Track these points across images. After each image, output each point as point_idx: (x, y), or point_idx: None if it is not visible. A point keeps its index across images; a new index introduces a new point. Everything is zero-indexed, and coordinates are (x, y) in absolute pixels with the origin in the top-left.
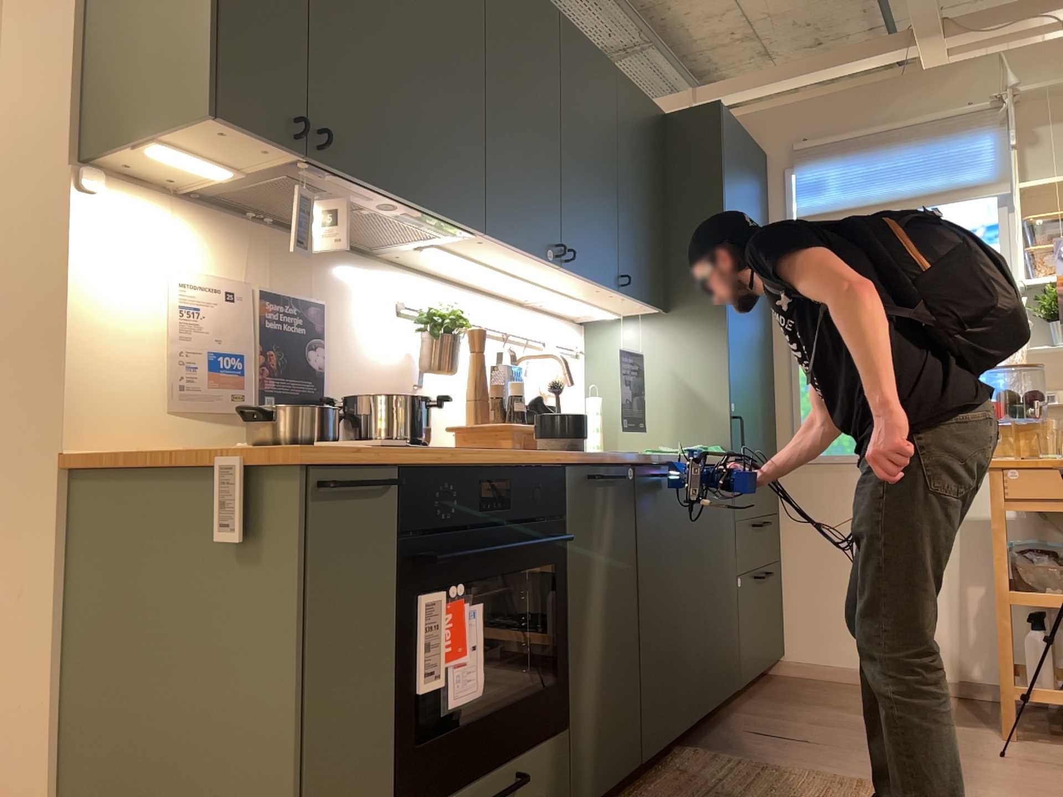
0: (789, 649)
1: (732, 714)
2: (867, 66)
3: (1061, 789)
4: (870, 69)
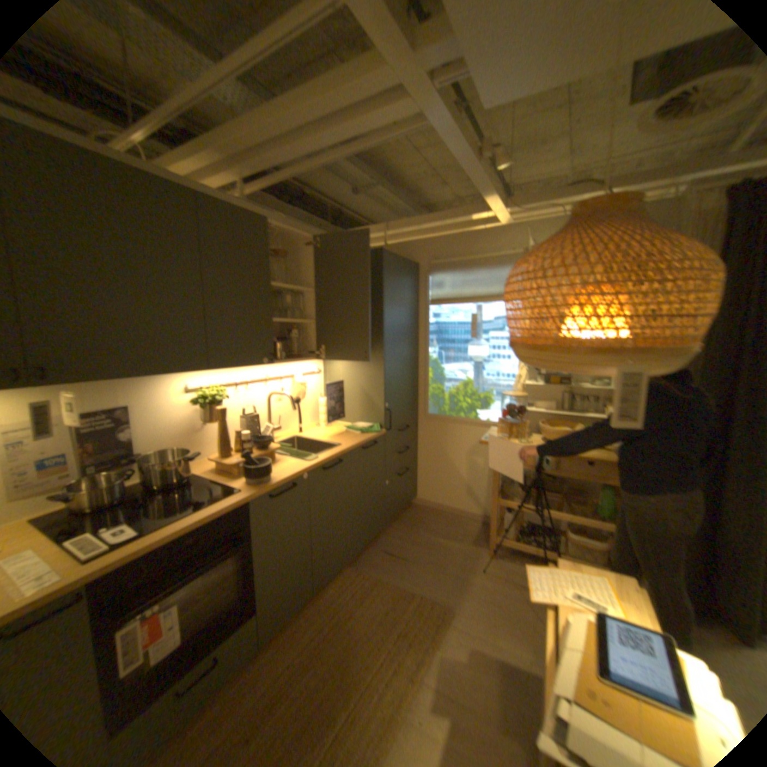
0: (418, 495)
1: (381, 538)
2: (470, 219)
3: (498, 601)
4: (472, 220)
